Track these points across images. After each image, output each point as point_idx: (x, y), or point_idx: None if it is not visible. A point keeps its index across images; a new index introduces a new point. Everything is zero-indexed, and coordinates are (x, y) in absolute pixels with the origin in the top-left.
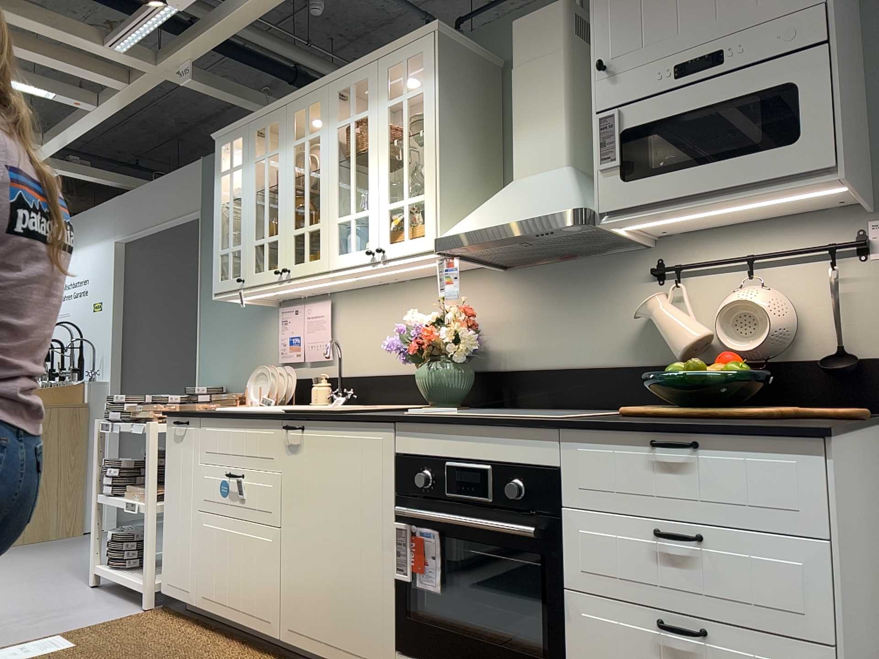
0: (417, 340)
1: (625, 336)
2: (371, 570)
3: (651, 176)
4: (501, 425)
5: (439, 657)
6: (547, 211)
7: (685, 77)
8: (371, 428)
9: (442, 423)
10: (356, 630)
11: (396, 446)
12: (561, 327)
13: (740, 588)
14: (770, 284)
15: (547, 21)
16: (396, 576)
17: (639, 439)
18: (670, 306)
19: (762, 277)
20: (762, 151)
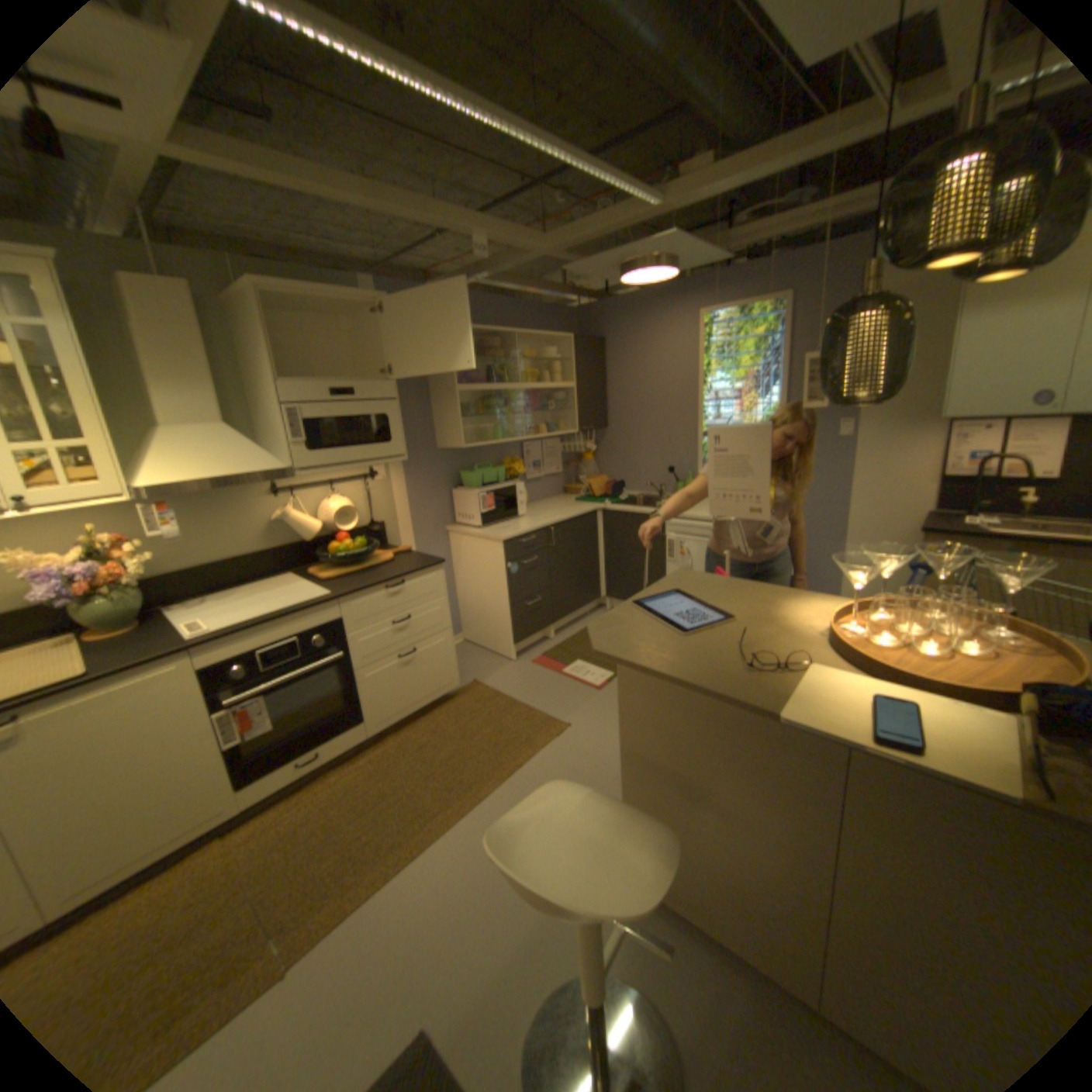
0: (90, 580)
1: (257, 532)
2: (190, 765)
3: (326, 450)
4: (301, 611)
5: (276, 764)
6: (260, 467)
7: (338, 397)
8: (156, 666)
9: (249, 629)
10: (183, 816)
11: (193, 665)
12: (200, 534)
13: (424, 626)
14: (338, 494)
15: (173, 292)
16: (219, 750)
17: (380, 589)
18: (298, 512)
19: (339, 491)
20: (379, 444)
